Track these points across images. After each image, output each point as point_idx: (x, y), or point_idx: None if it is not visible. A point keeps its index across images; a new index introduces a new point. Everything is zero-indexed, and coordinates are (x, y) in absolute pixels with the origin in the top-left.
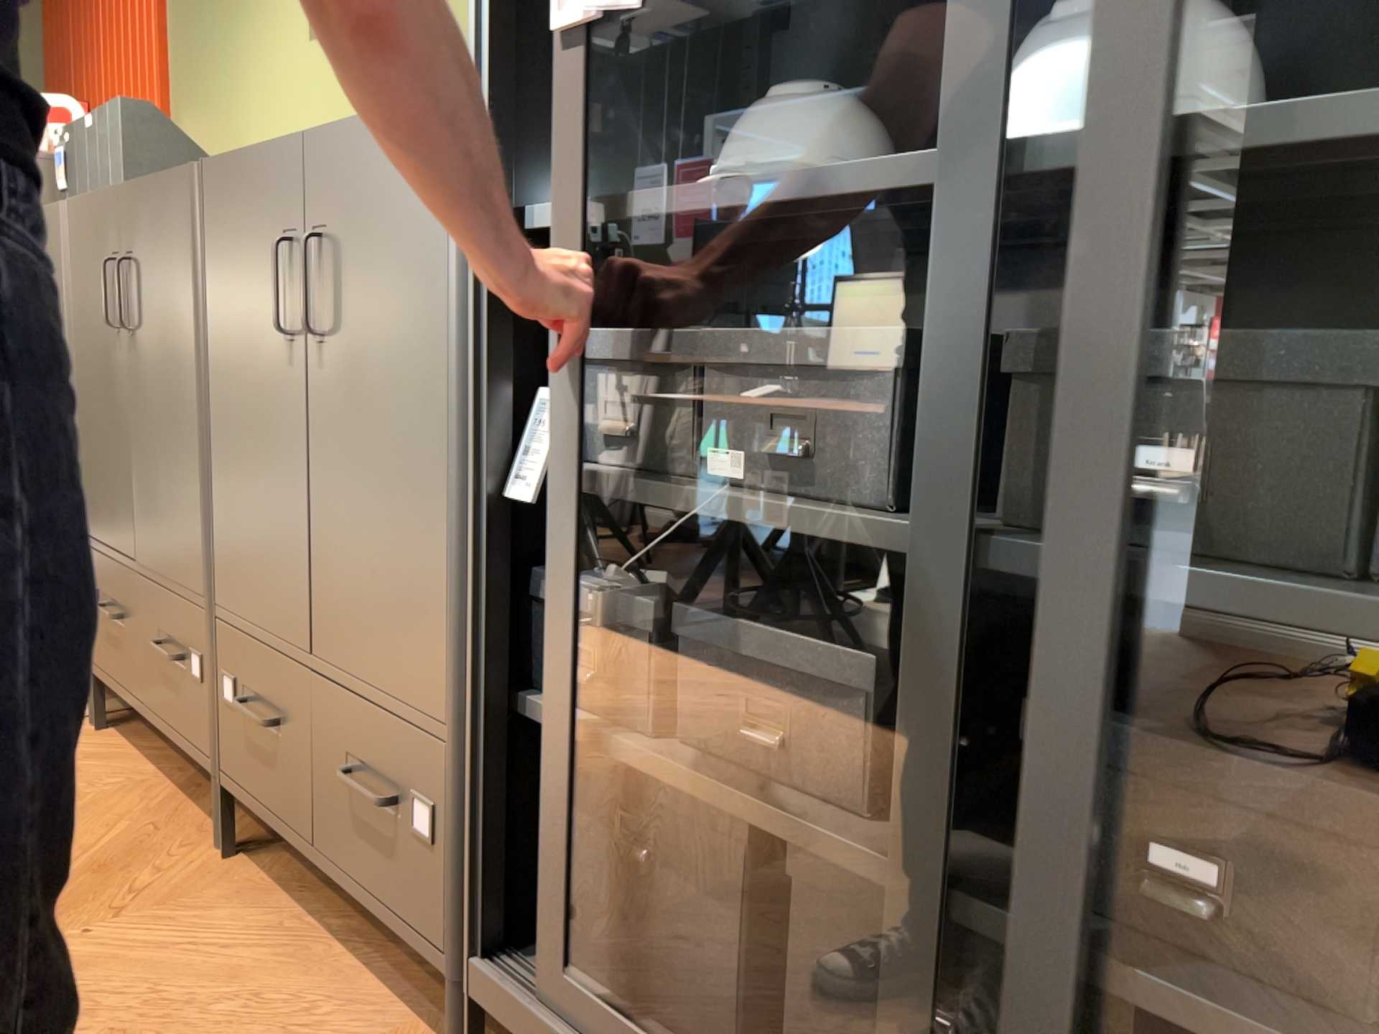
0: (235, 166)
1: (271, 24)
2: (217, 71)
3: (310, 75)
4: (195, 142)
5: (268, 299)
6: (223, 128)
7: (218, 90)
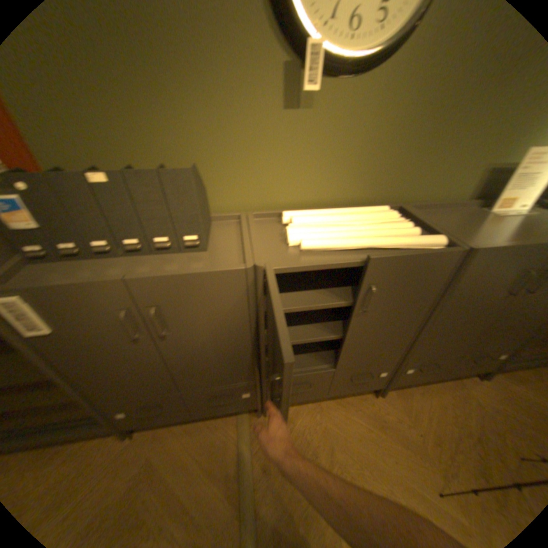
0: (508, 250)
1: (227, 79)
2: (125, 96)
3: (283, 128)
4: (91, 149)
5: (504, 286)
6: (147, 144)
7: (130, 113)
